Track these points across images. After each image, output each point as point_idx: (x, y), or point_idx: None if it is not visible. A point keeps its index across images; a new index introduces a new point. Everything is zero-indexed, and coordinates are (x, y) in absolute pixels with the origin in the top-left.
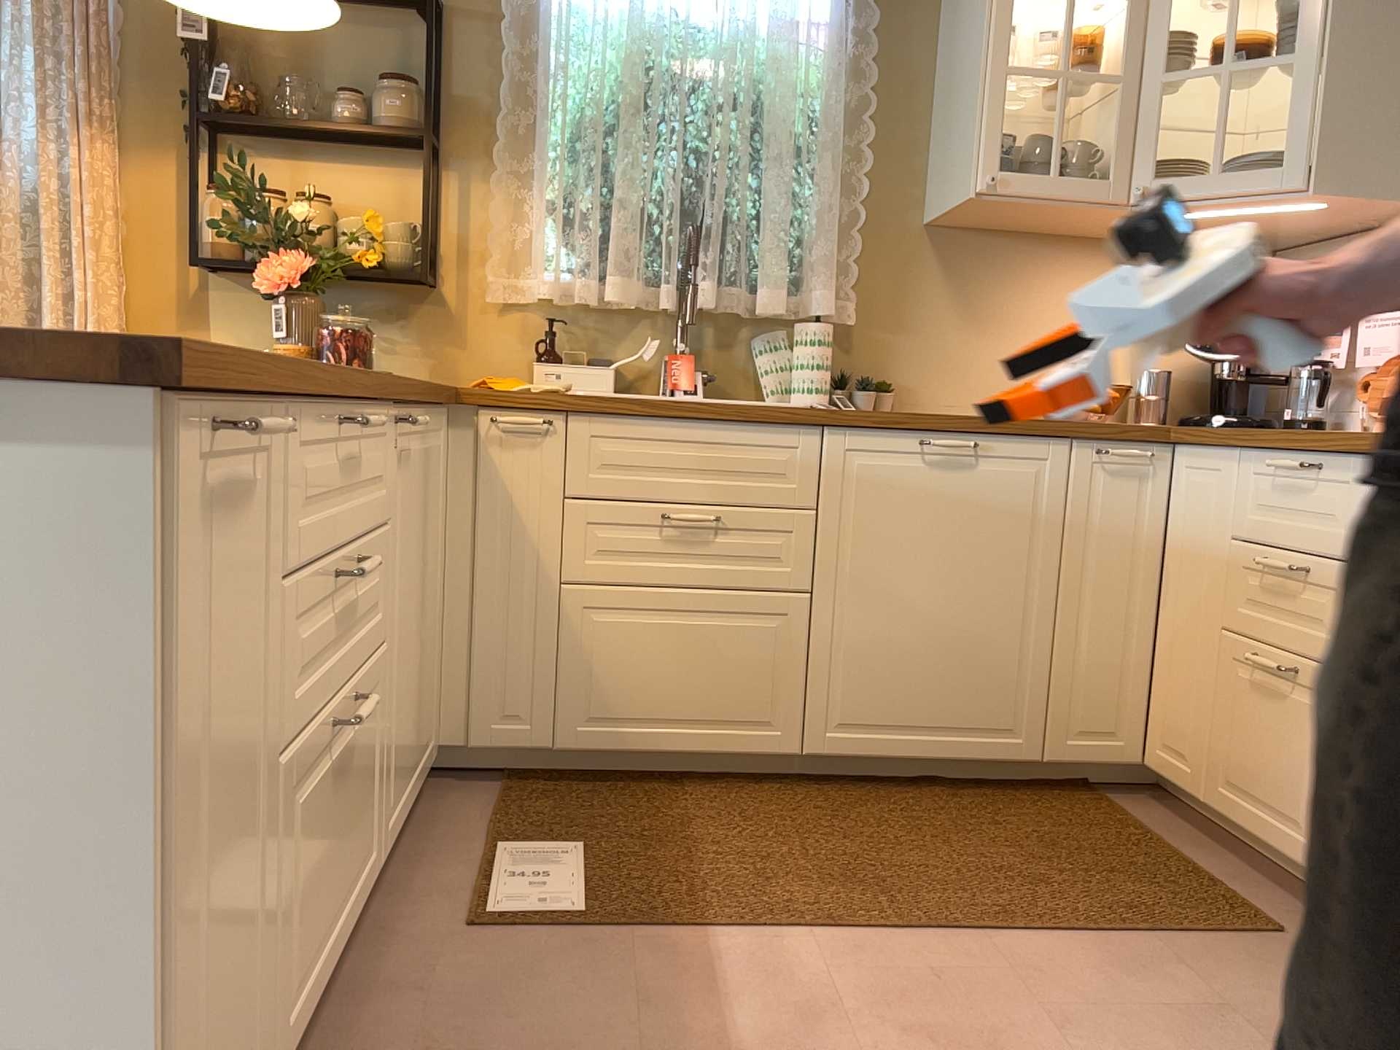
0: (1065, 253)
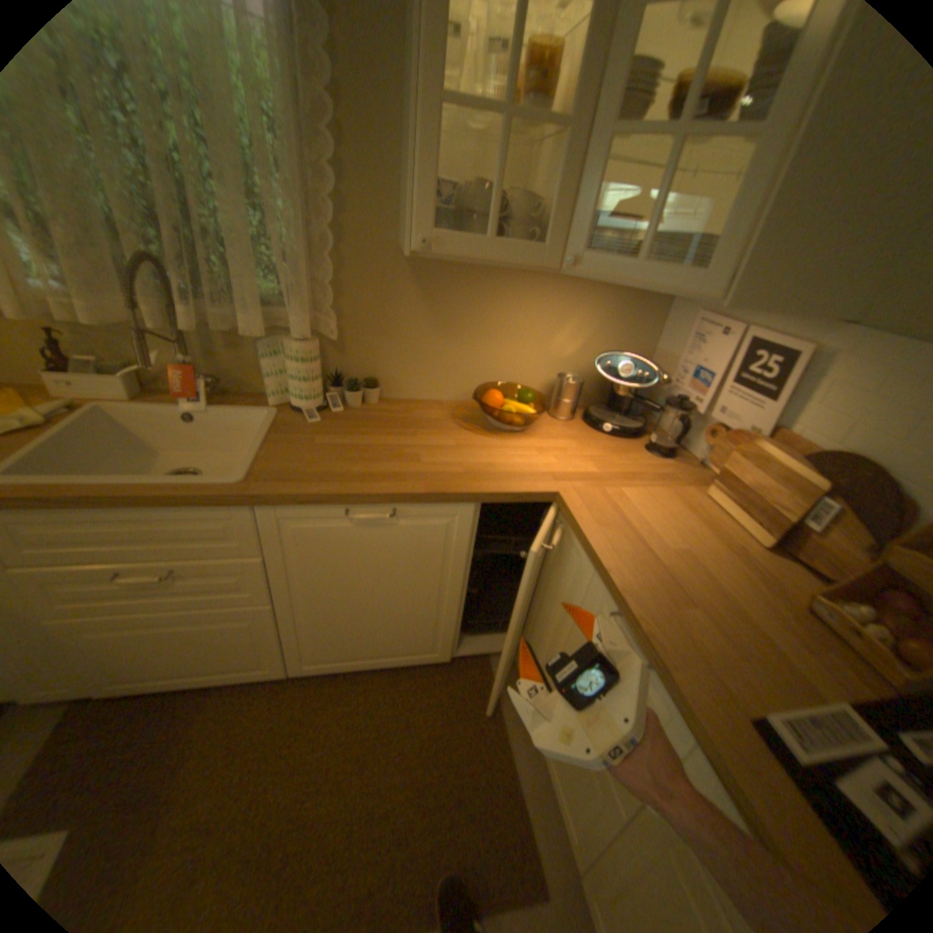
0: (519, 276)
